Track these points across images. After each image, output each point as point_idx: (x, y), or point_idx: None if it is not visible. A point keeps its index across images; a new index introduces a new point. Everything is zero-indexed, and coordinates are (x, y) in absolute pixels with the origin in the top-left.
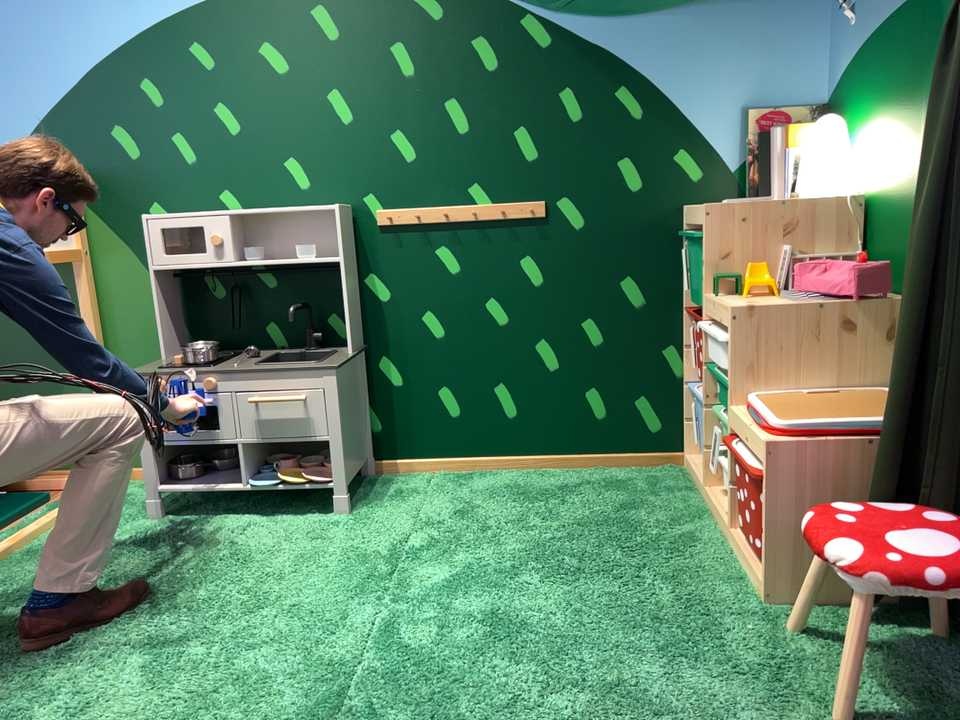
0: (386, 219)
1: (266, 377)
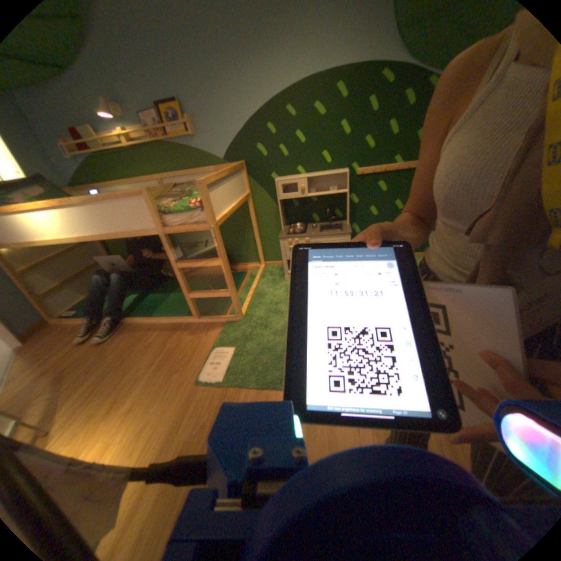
0: (359, 171)
1: (325, 236)
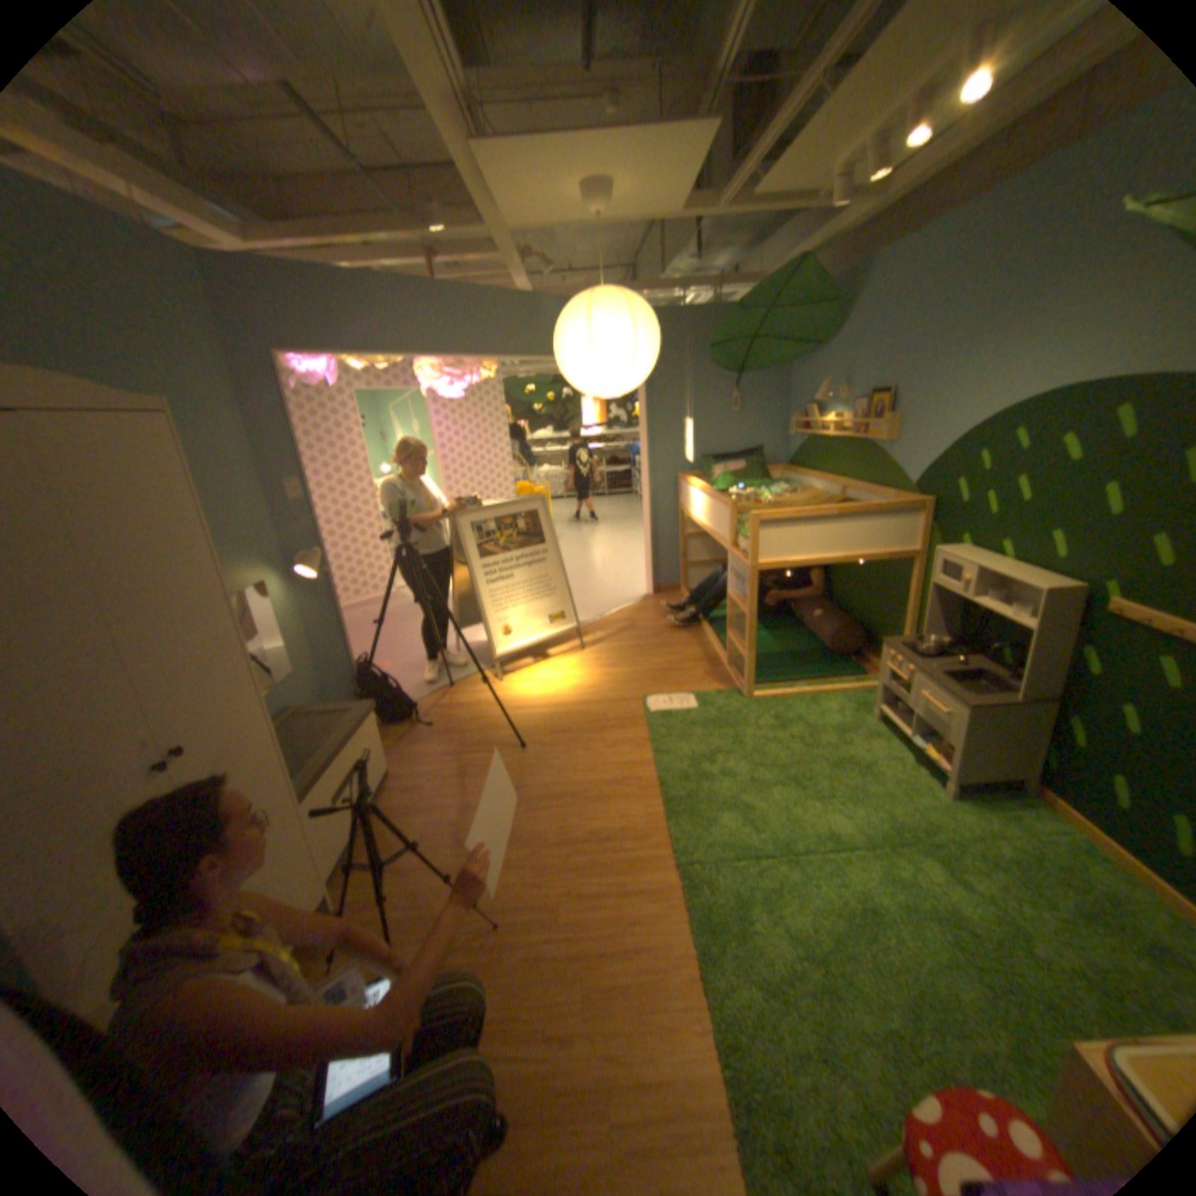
0: (1114, 611)
1: (934, 687)
